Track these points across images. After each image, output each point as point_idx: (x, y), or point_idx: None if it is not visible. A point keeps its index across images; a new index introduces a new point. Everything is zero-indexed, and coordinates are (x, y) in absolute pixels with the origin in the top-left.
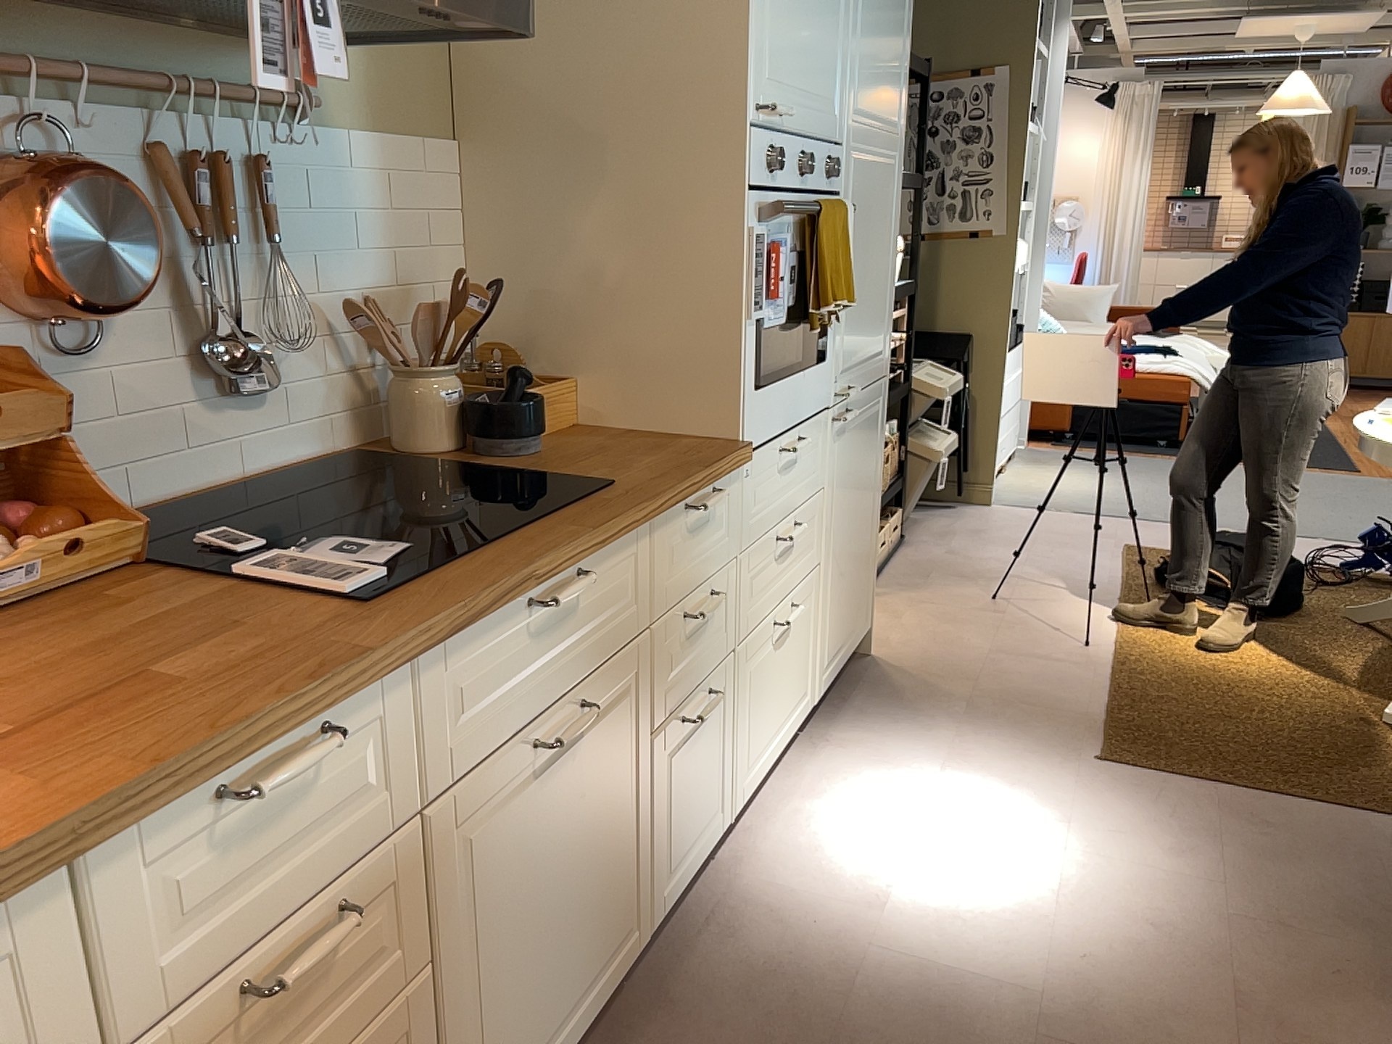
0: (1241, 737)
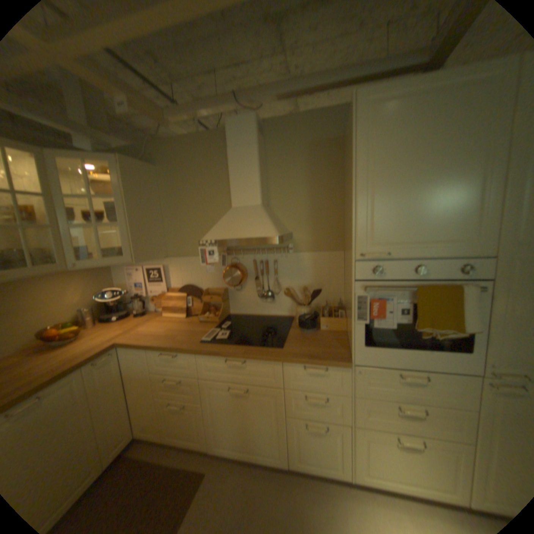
0: None
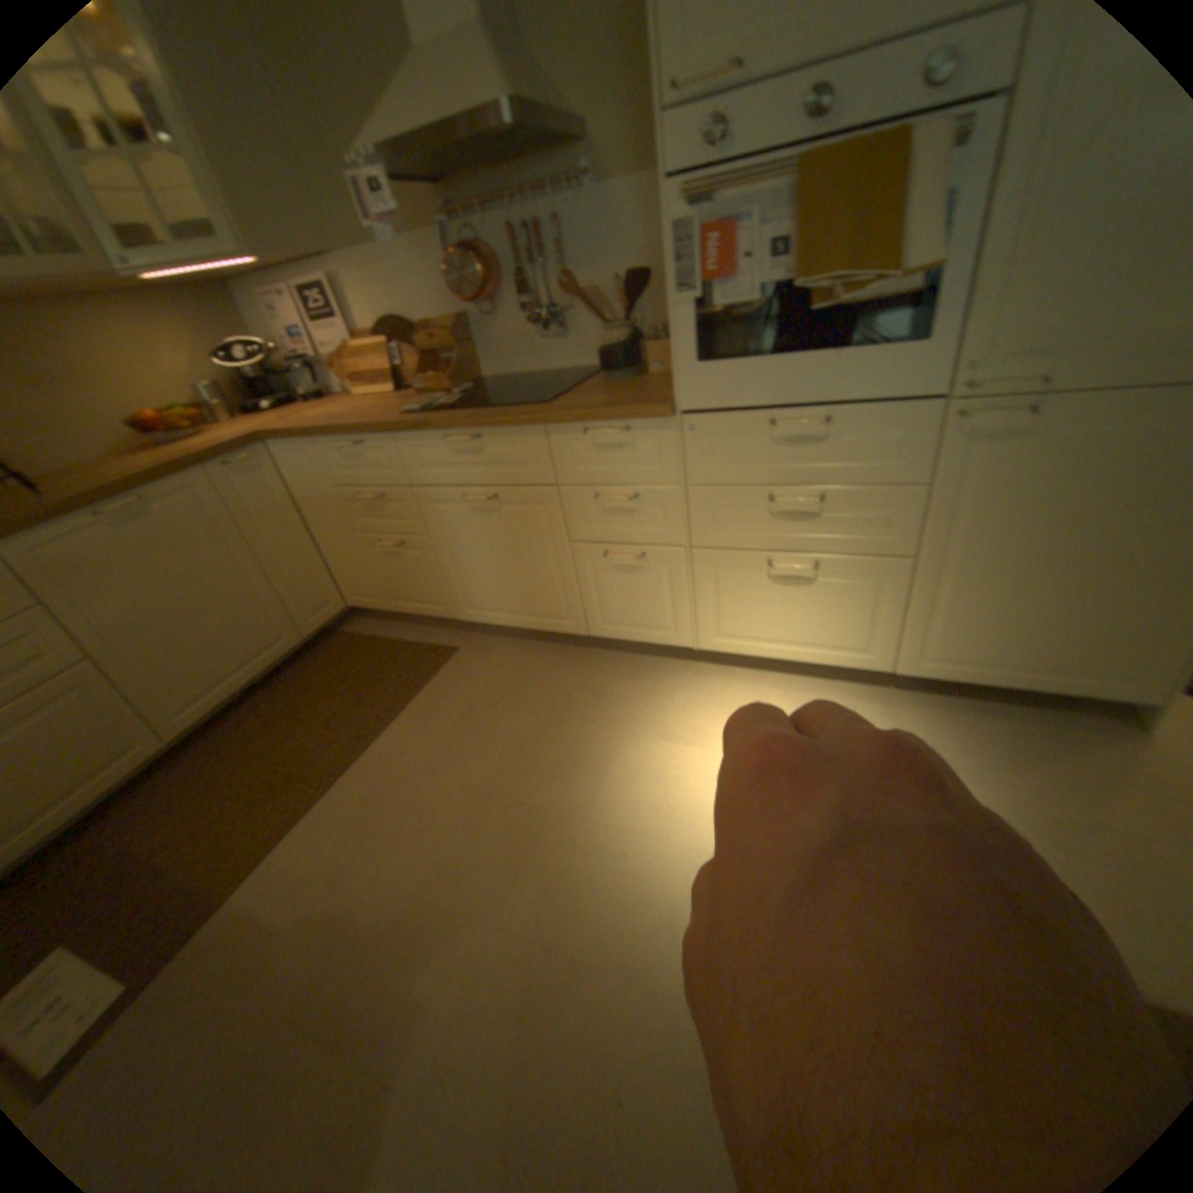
0: None
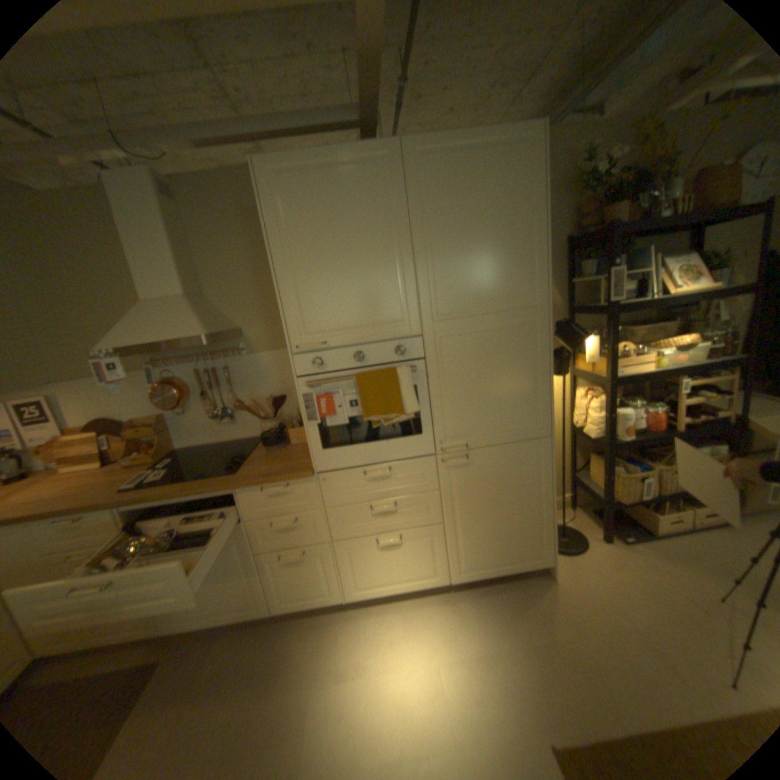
0: None
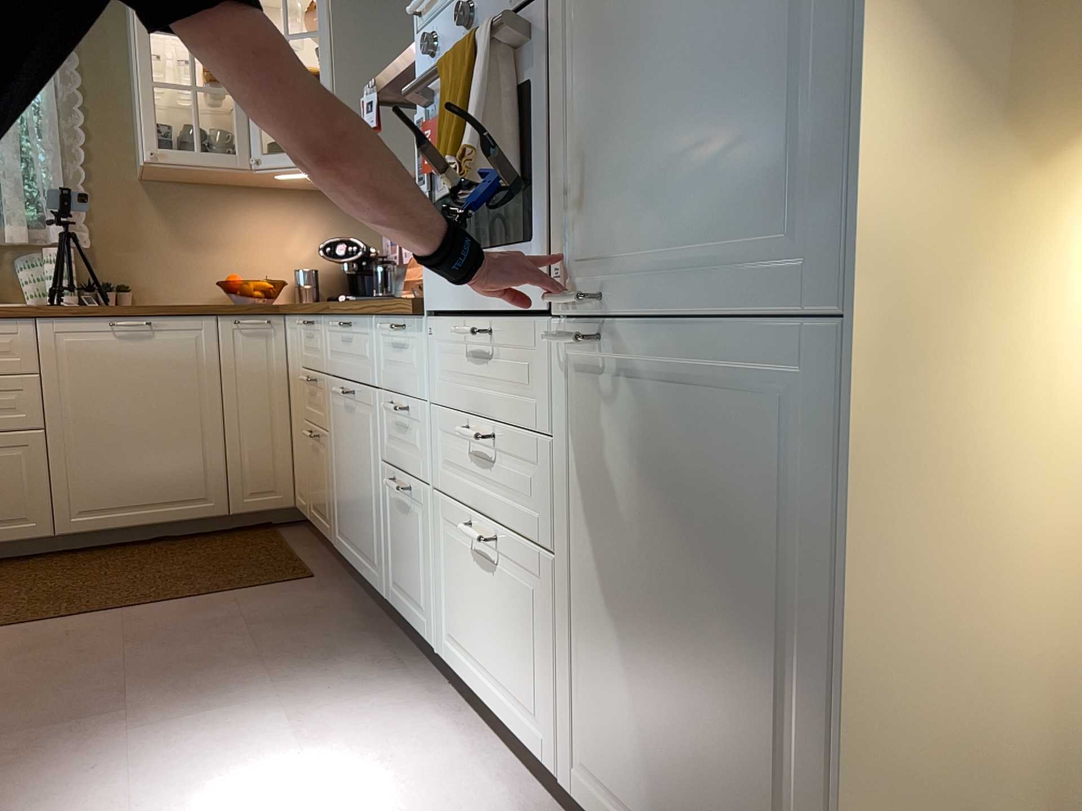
0: None
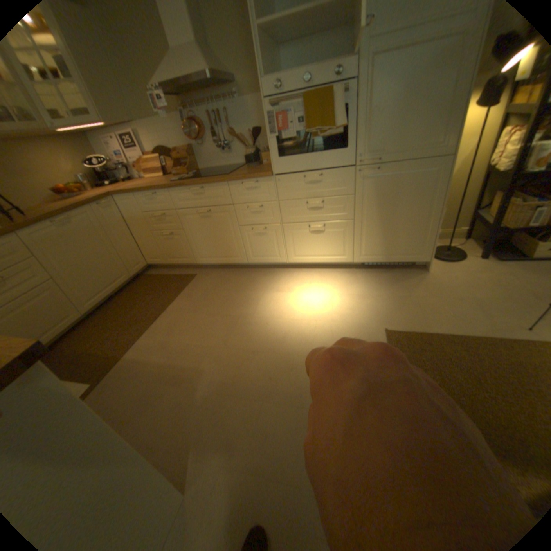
0: (456, 385)
